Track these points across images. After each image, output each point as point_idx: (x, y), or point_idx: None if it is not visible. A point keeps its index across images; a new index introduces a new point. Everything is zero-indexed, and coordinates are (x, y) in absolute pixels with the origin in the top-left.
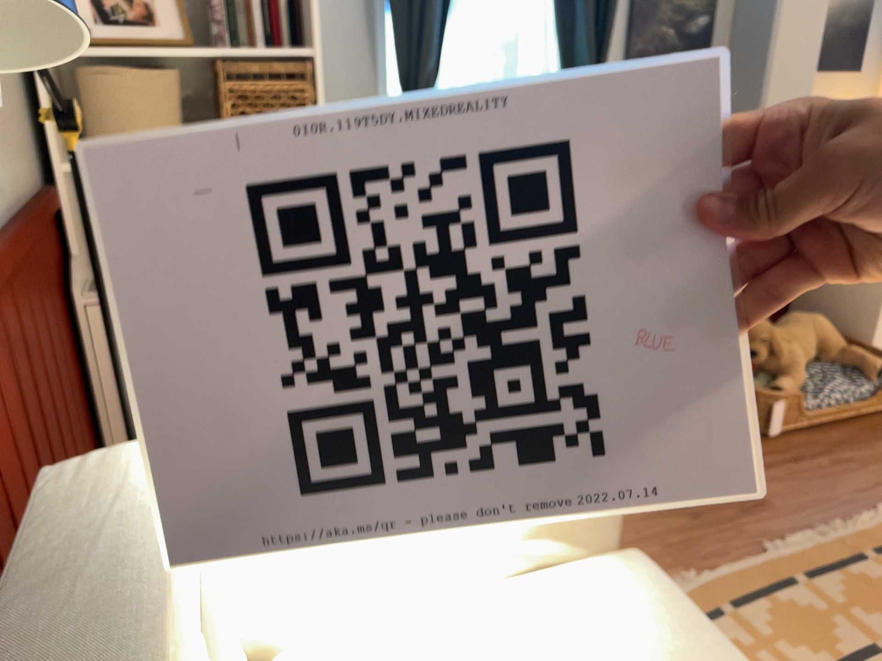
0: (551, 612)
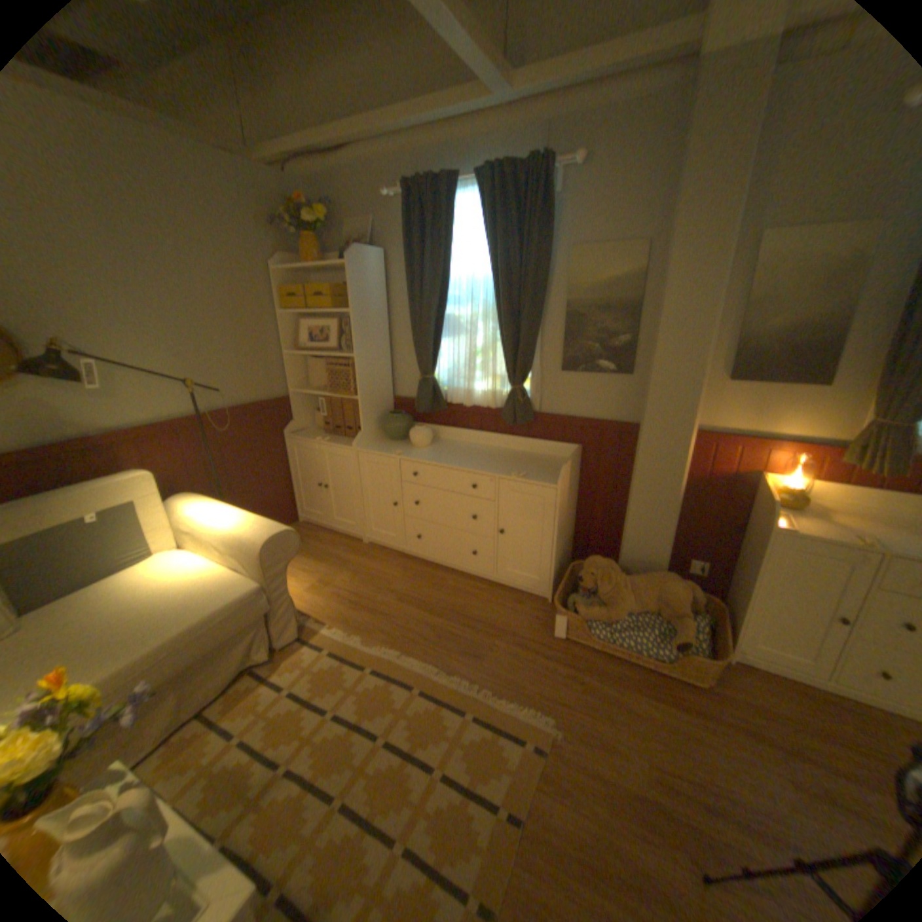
0: (209, 580)
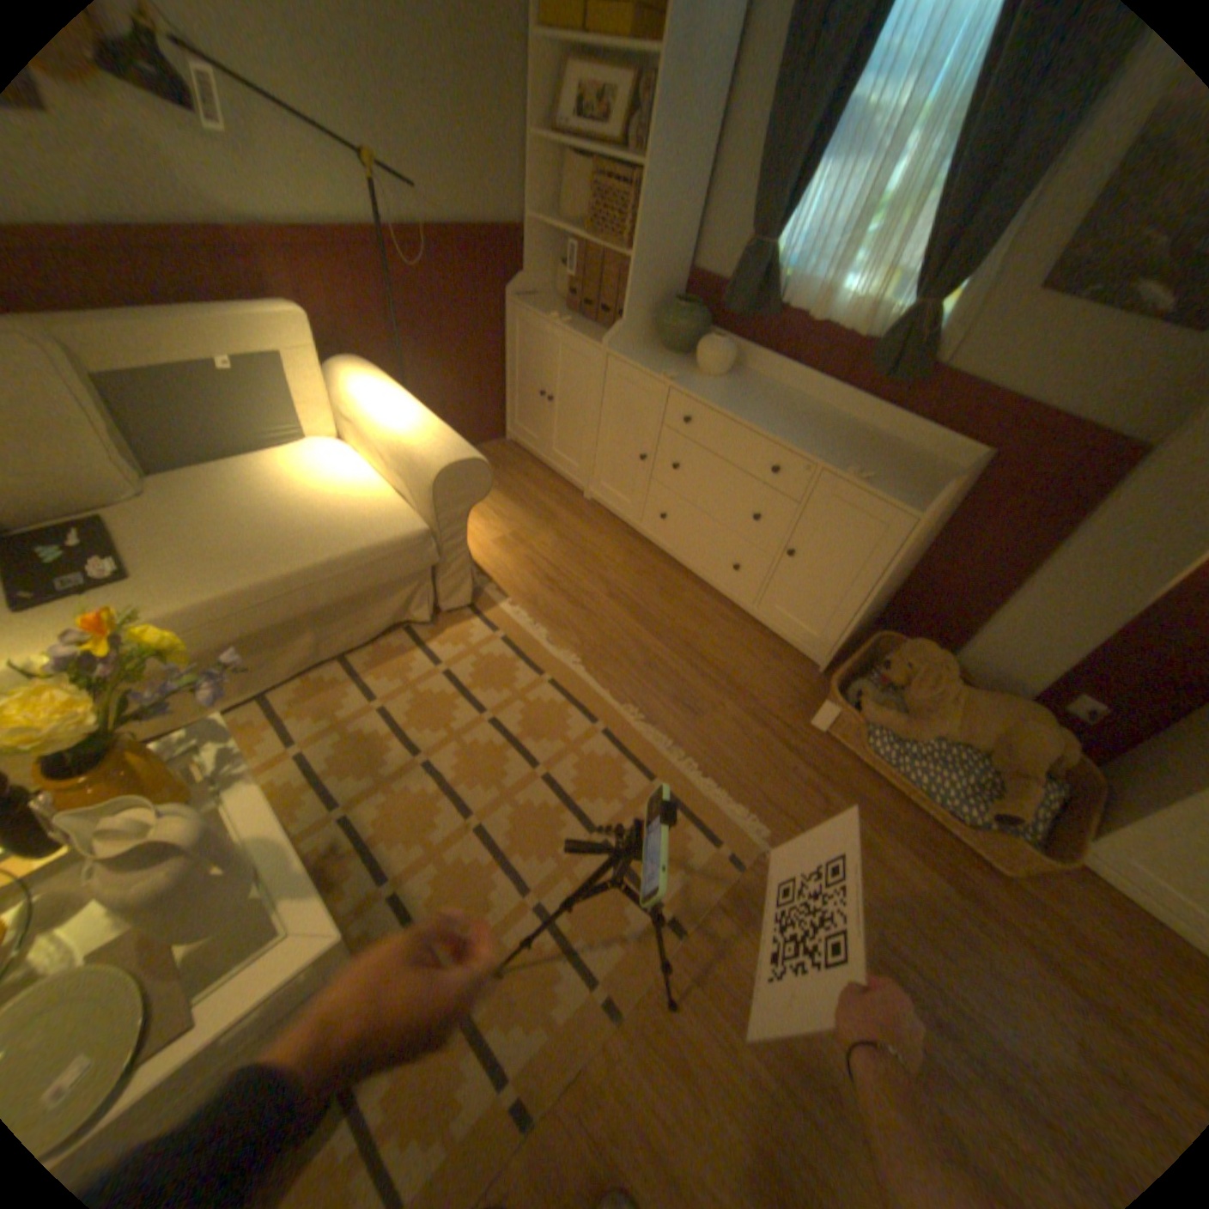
0: (367, 499)
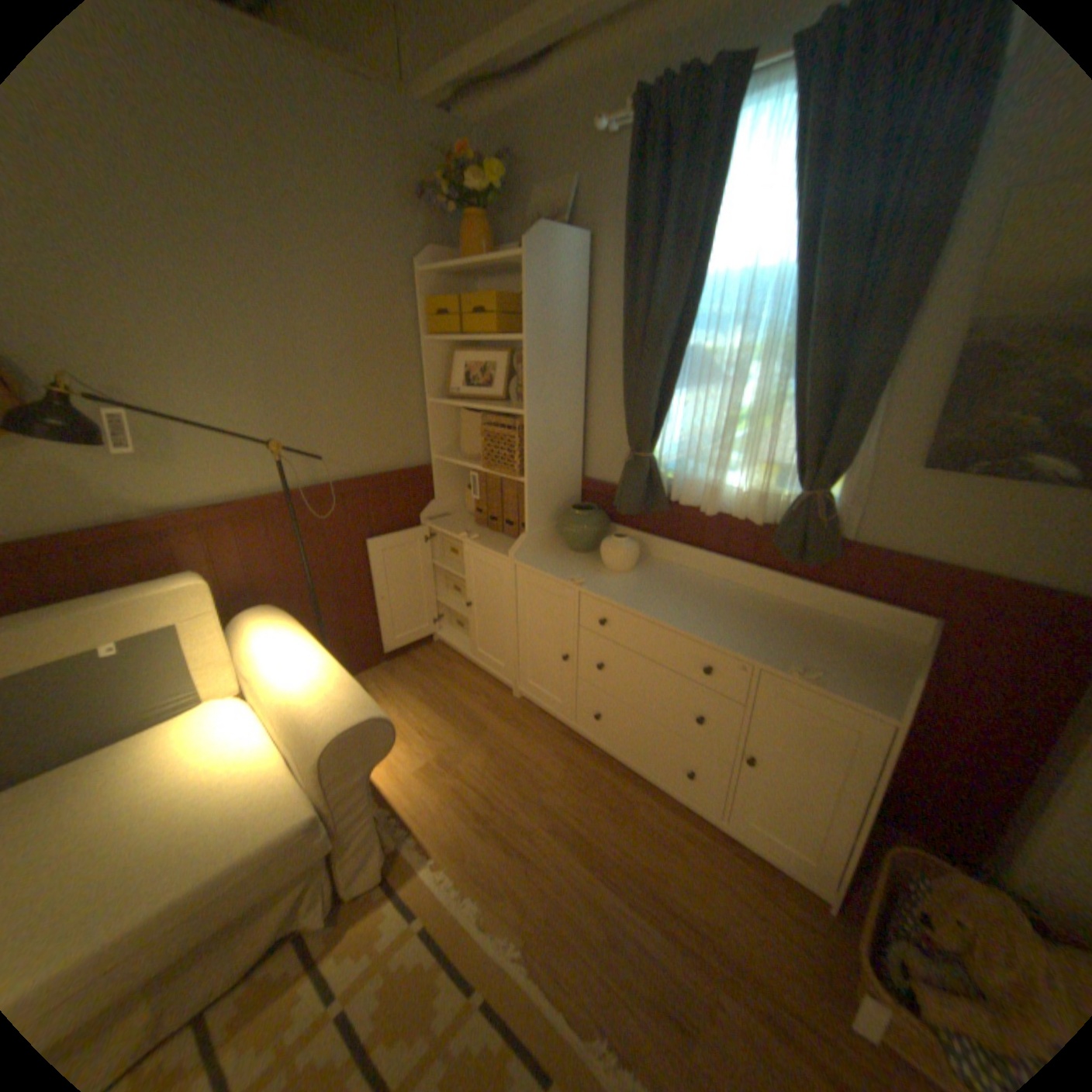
0: (246, 782)
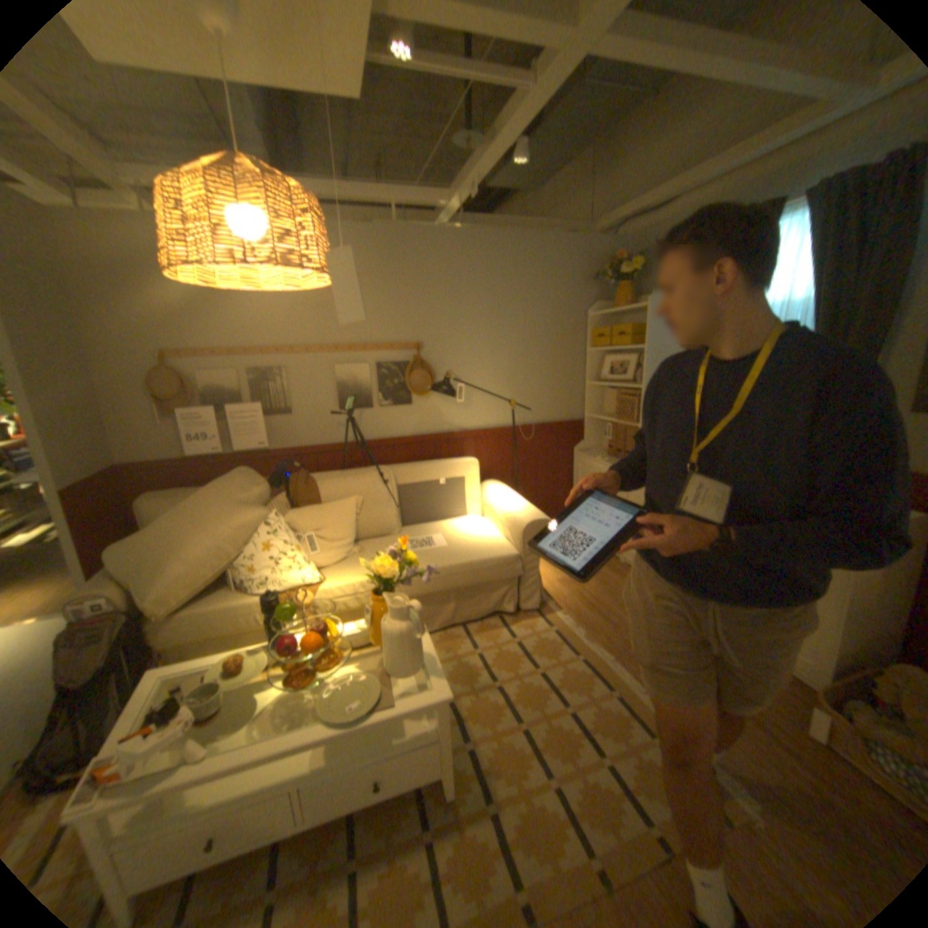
0: (490, 539)
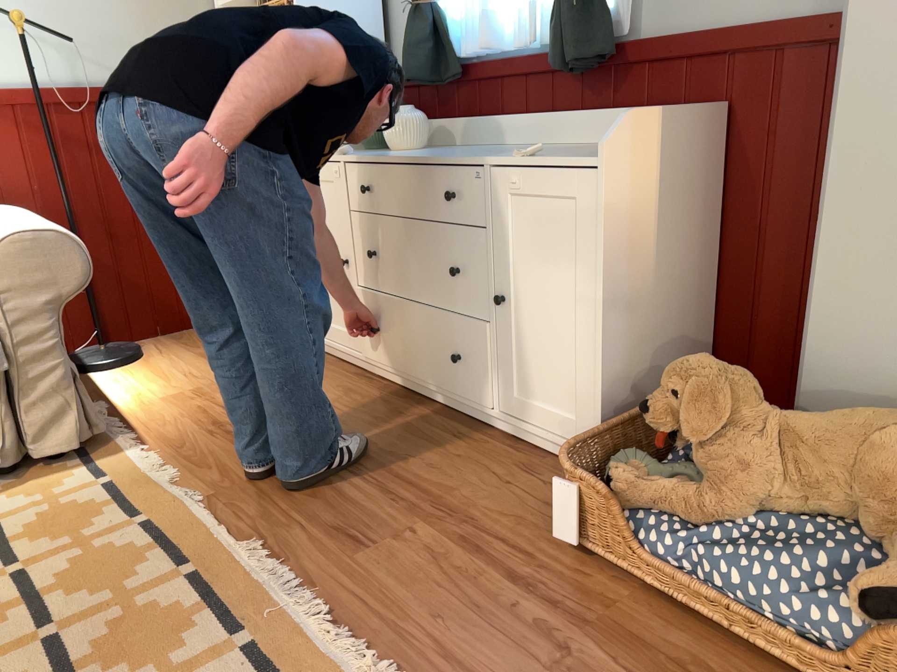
0: None
